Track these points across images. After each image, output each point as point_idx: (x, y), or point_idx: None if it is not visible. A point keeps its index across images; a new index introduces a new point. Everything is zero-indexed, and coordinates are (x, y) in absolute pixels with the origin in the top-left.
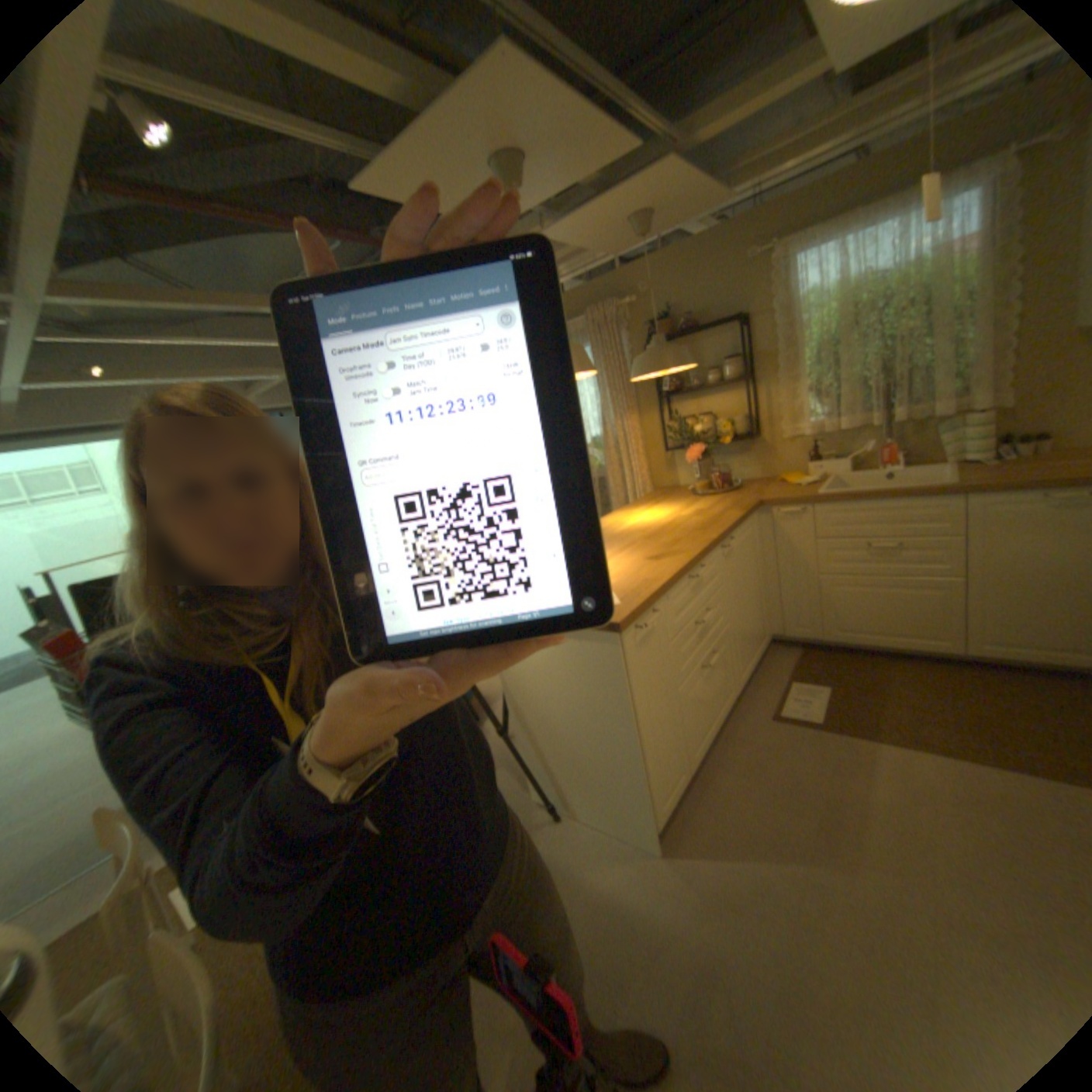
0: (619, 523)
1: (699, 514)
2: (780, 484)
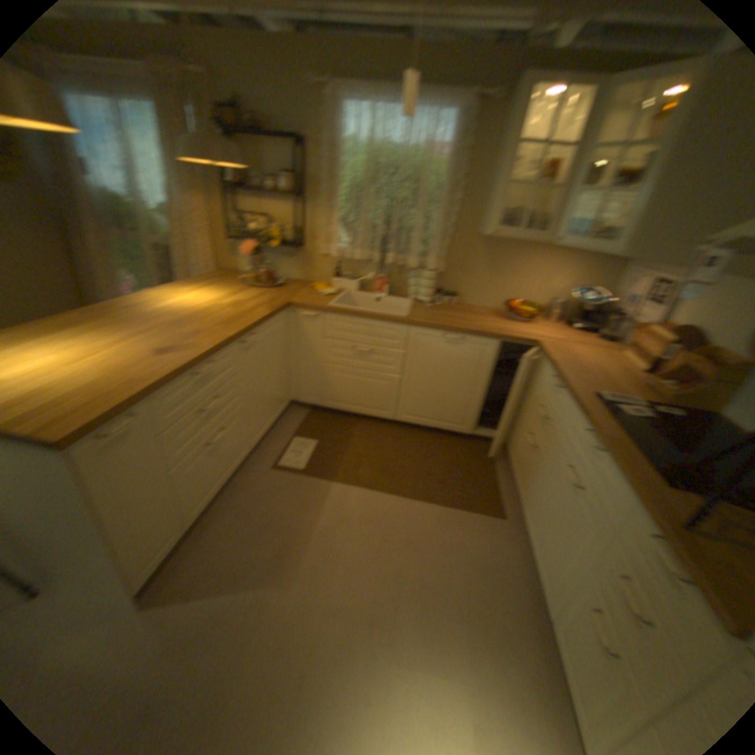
0: (164, 299)
1: (239, 305)
2: (313, 290)
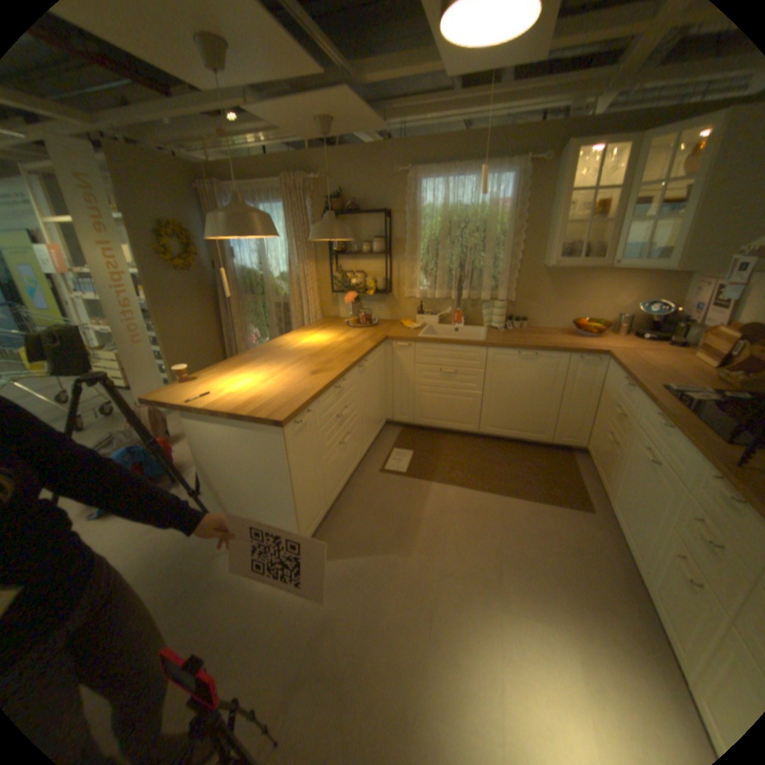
0: (295, 342)
1: (348, 342)
2: (399, 327)
